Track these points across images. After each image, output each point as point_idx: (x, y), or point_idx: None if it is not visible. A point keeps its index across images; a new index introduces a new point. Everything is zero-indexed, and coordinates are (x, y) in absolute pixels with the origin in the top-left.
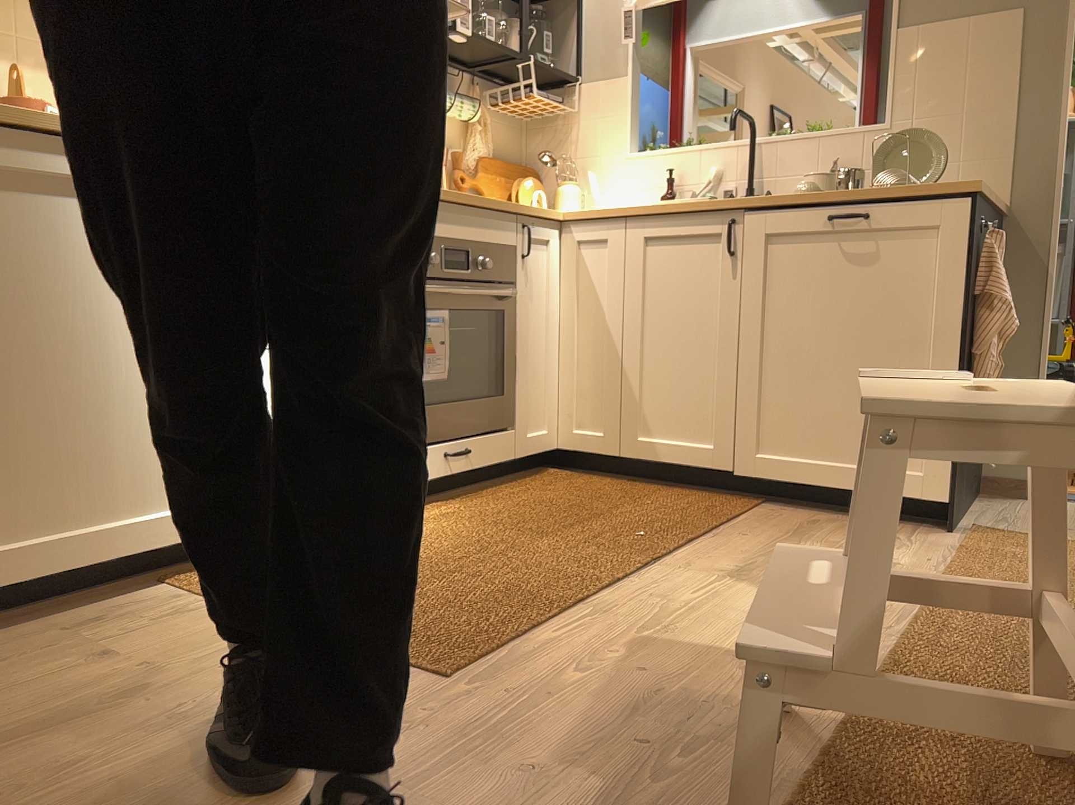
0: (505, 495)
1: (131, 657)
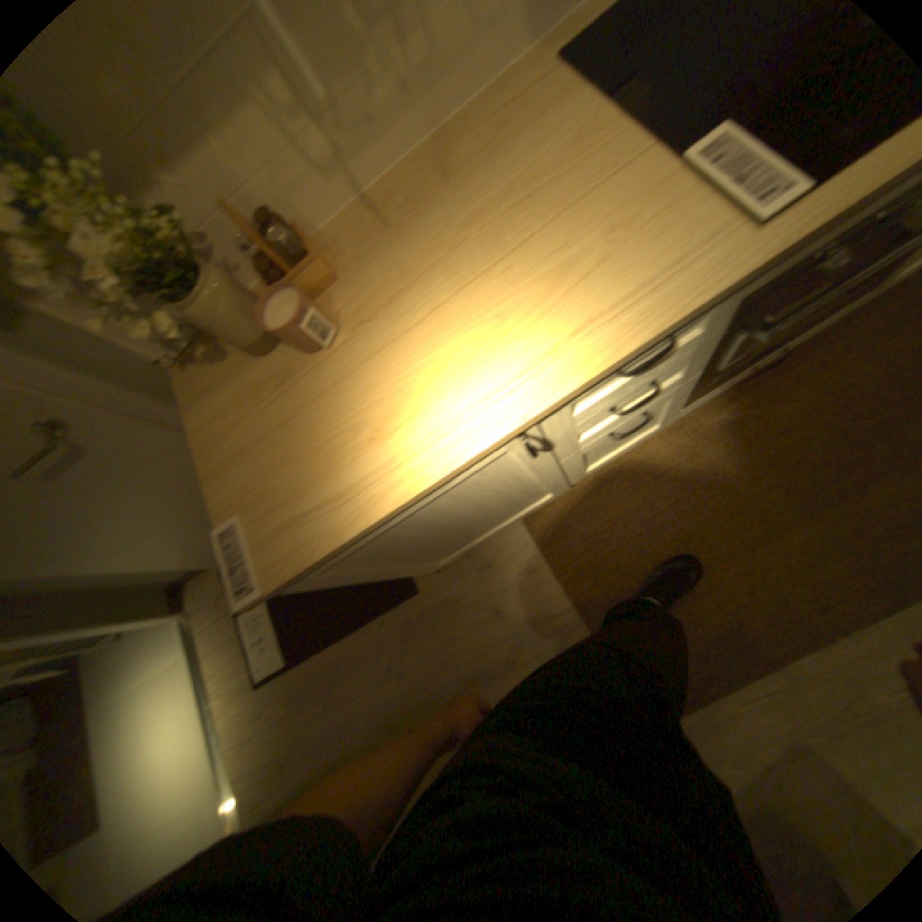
0: (811, 378)
1: (508, 622)
